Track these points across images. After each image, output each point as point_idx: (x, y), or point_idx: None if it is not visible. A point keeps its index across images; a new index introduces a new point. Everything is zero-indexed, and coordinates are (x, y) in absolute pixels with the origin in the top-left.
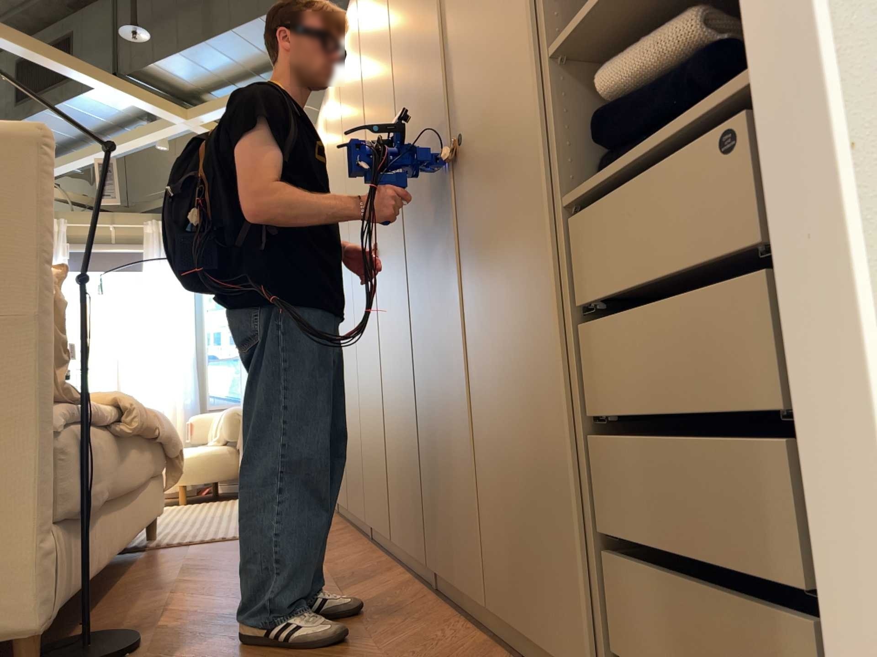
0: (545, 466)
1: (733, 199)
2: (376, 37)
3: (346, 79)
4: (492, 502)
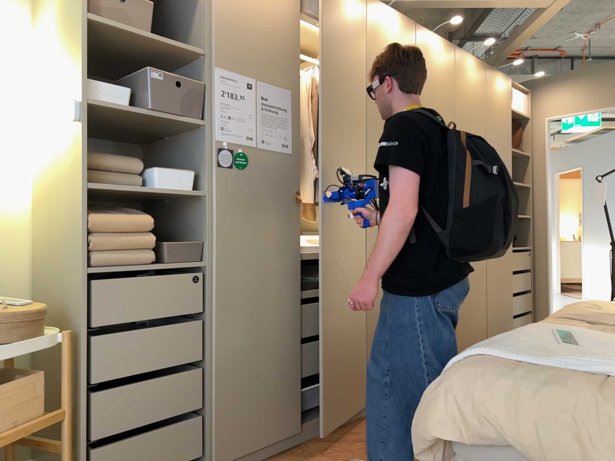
0: (505, 305)
1: (527, 260)
2: (434, 90)
3: (380, 42)
4: (488, 322)
